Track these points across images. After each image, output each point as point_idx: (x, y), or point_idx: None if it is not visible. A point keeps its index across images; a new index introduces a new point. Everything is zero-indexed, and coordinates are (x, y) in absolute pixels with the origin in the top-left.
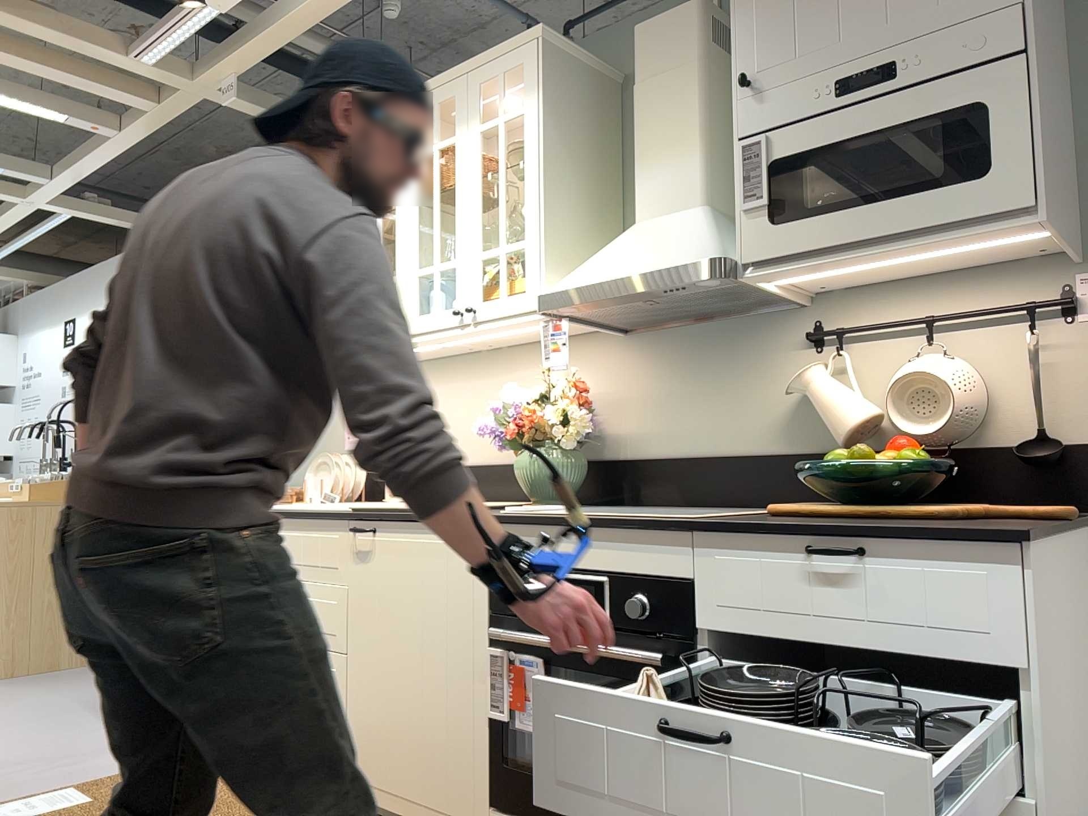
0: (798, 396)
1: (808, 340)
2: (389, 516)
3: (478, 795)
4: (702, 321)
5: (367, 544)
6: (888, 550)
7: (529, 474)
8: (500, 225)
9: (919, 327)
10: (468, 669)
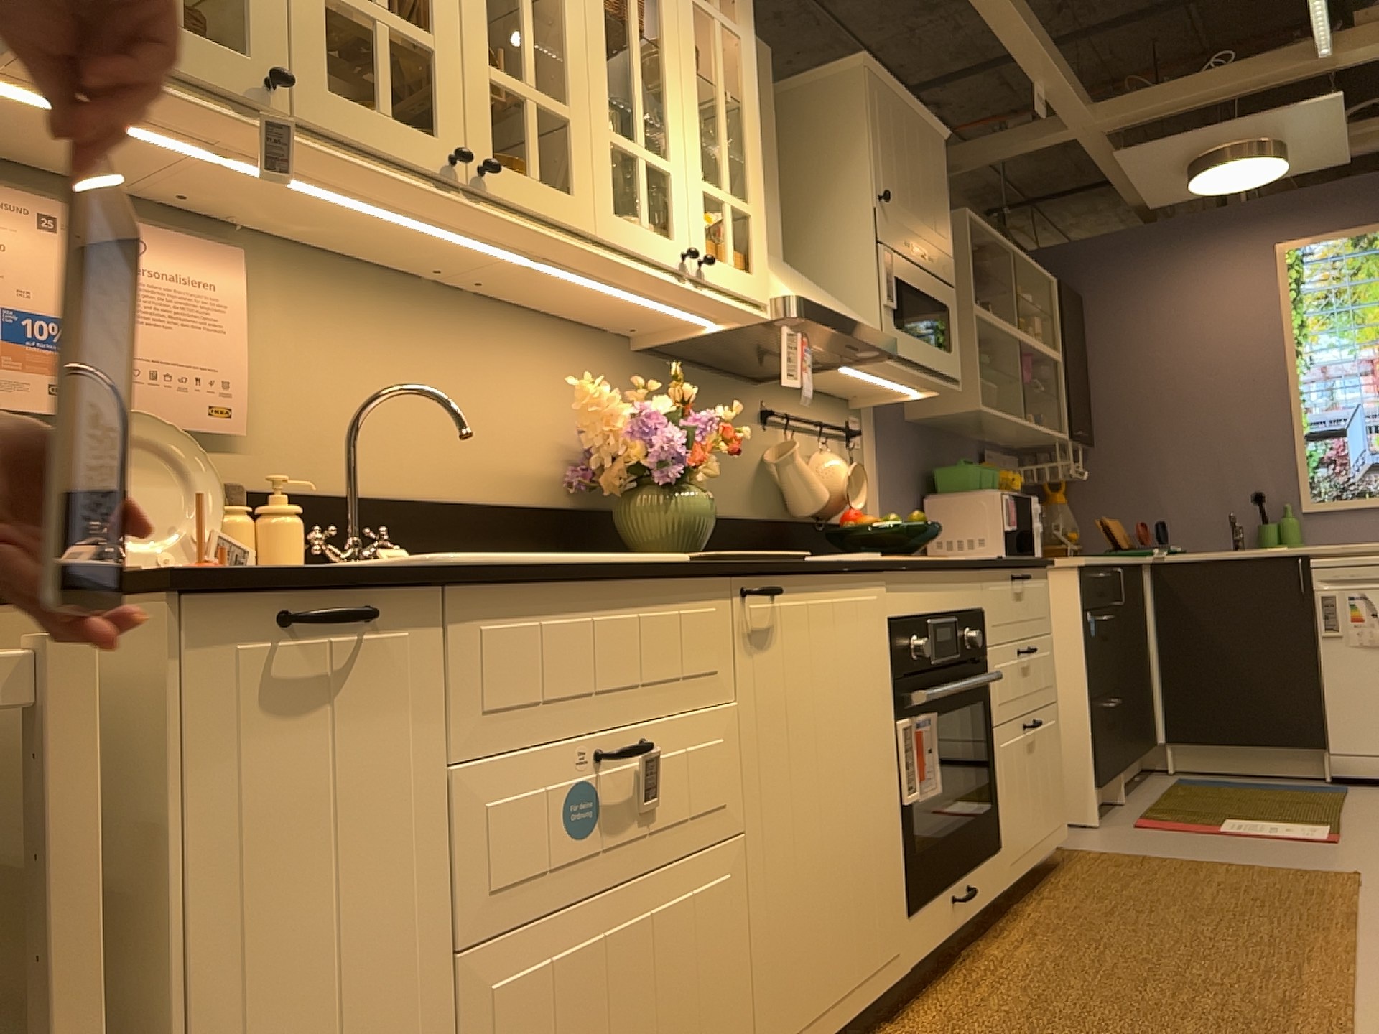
0: (760, 466)
1: (763, 416)
2: (799, 564)
3: (902, 909)
4: (703, 367)
5: (768, 617)
6: (1029, 575)
7: (691, 519)
8: (726, 162)
9: (809, 427)
10: (886, 759)
